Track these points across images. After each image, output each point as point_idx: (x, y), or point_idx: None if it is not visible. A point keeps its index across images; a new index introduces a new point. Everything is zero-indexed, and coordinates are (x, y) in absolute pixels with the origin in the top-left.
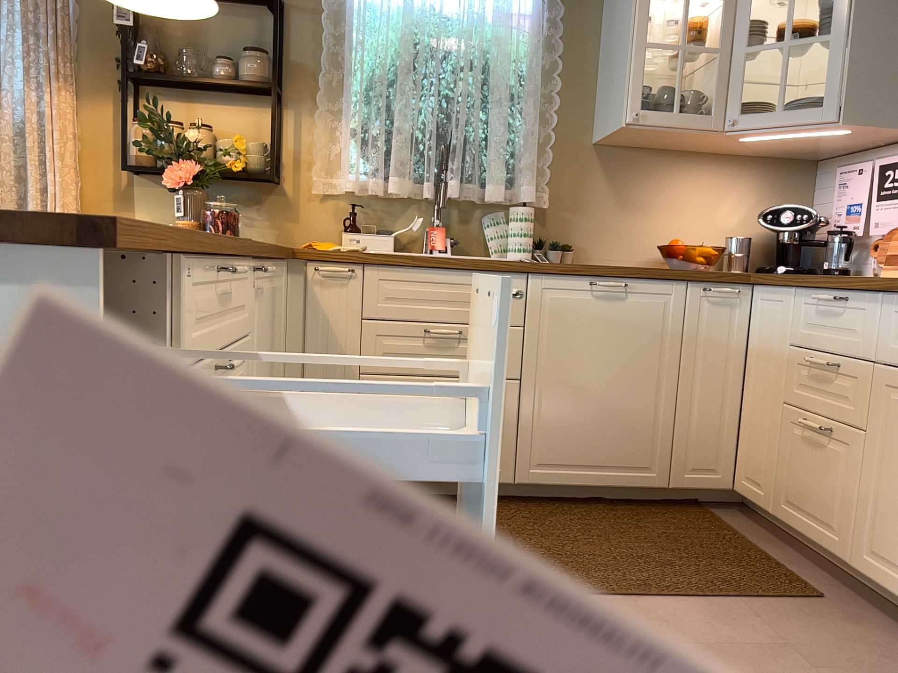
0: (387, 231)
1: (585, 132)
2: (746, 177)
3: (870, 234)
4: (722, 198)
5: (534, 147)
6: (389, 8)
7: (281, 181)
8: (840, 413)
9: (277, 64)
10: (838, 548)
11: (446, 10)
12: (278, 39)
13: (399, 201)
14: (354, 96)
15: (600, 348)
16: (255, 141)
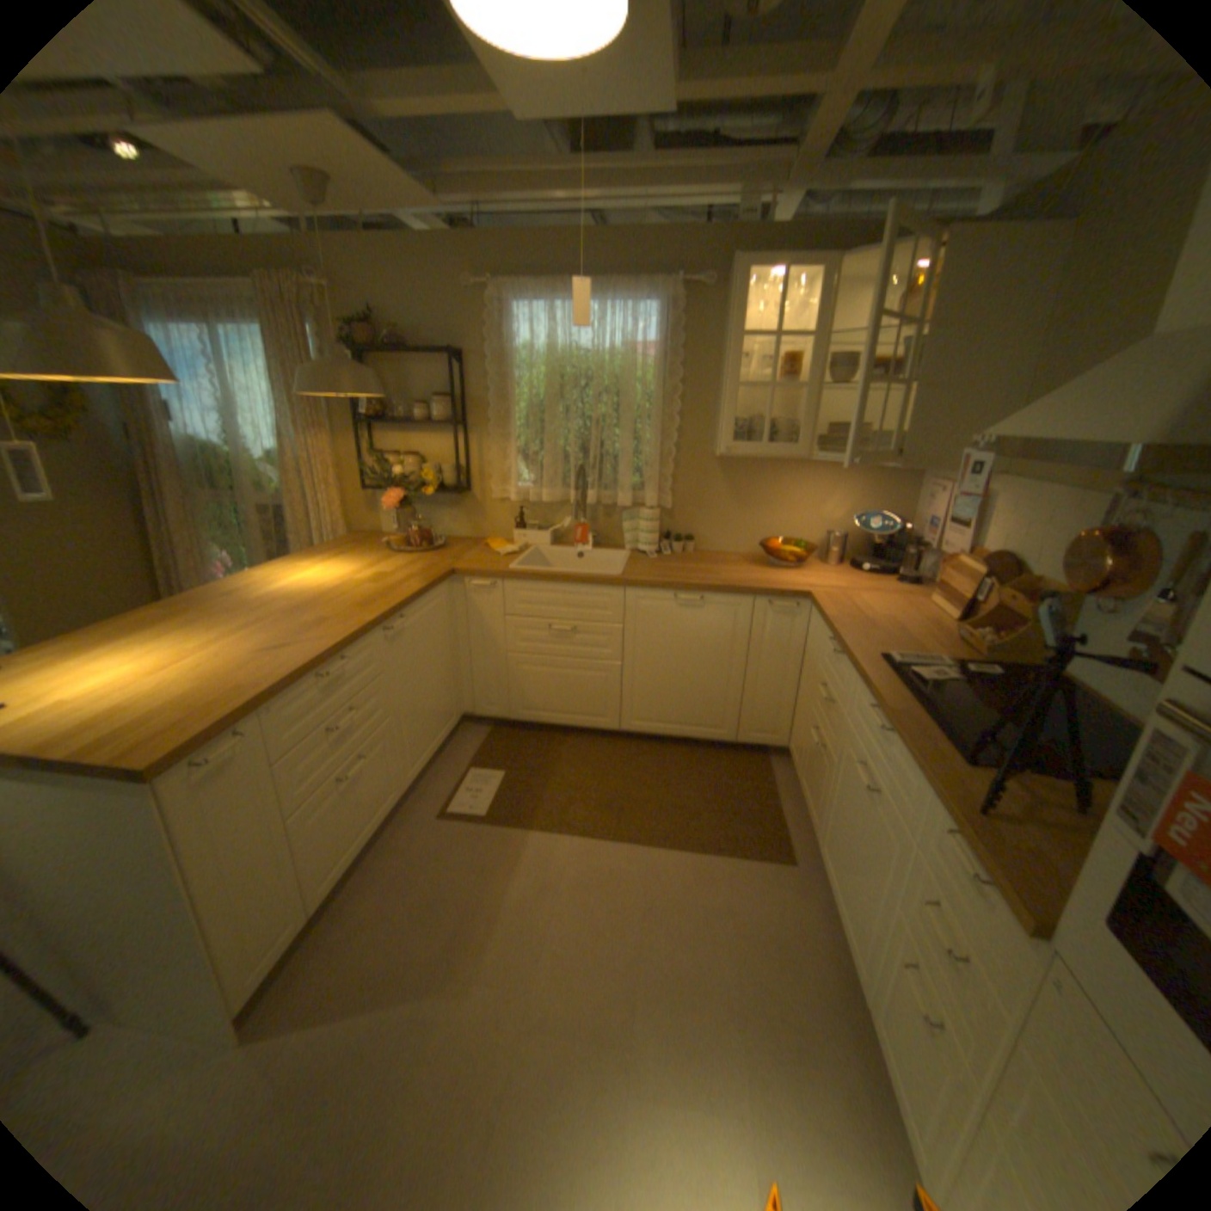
0: (545, 528)
1: (705, 443)
2: (852, 477)
3: (945, 546)
4: (828, 496)
5: (656, 462)
6: (538, 347)
7: (470, 489)
8: (829, 738)
9: (453, 407)
10: (816, 831)
11: (583, 347)
12: (451, 386)
13: (555, 503)
14: (512, 427)
15: (681, 644)
16: (449, 460)
